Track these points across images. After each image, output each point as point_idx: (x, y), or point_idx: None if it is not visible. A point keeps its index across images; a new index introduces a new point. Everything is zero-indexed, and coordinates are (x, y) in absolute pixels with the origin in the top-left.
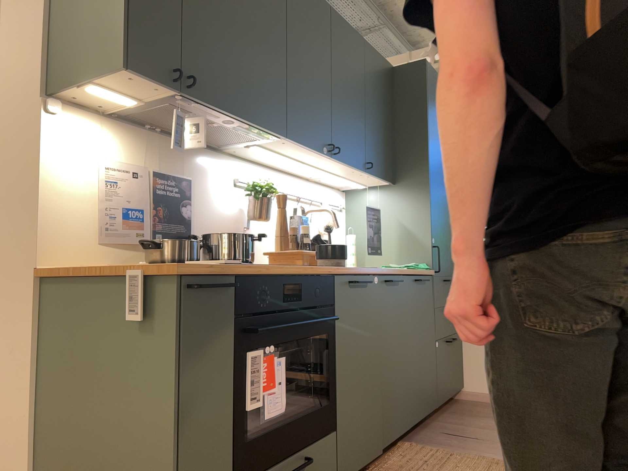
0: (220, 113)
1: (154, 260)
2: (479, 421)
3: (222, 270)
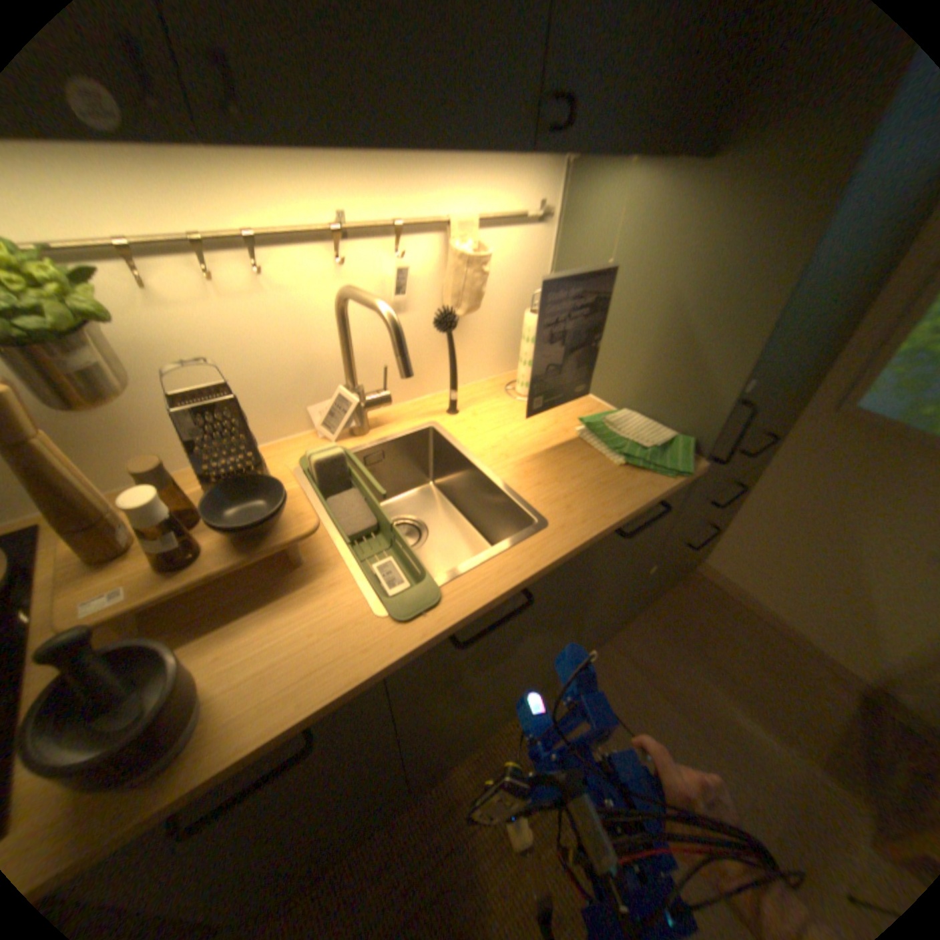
0: None
1: None
2: (678, 672)
3: None
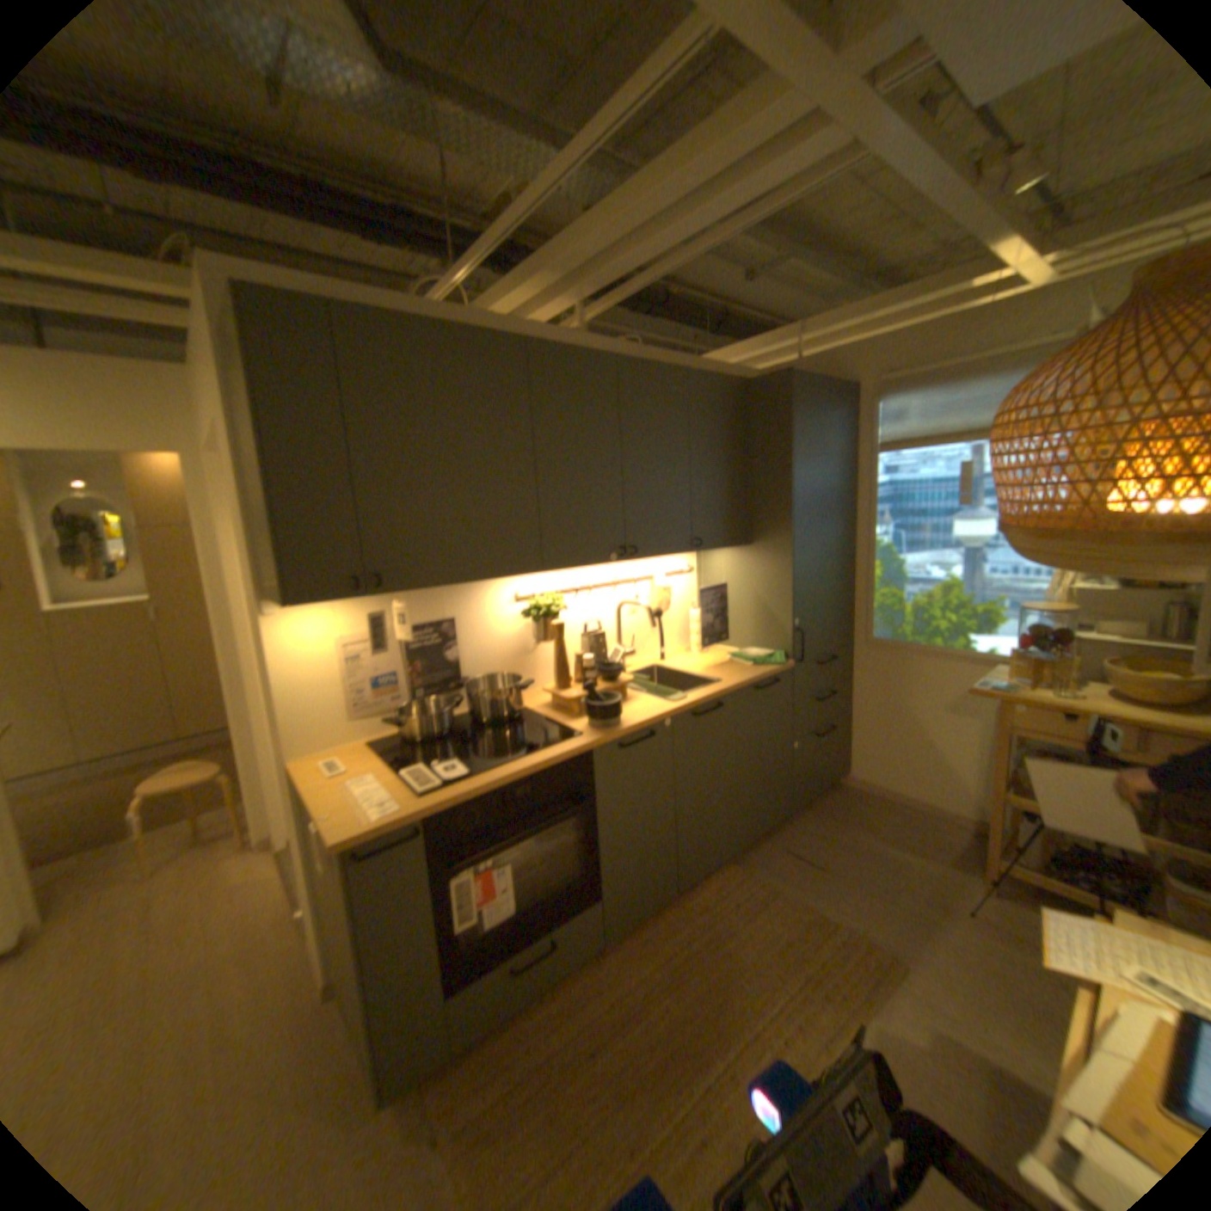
0: (437, 586)
1: (403, 732)
2: (844, 836)
3: (401, 822)
